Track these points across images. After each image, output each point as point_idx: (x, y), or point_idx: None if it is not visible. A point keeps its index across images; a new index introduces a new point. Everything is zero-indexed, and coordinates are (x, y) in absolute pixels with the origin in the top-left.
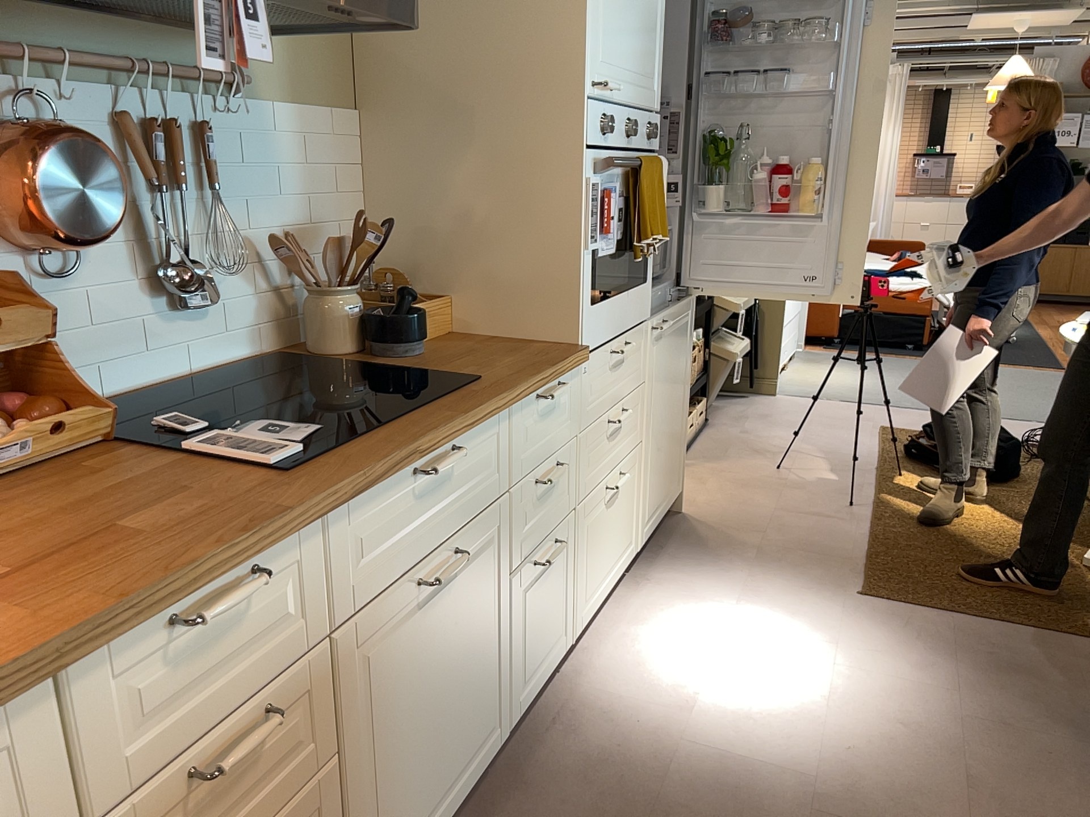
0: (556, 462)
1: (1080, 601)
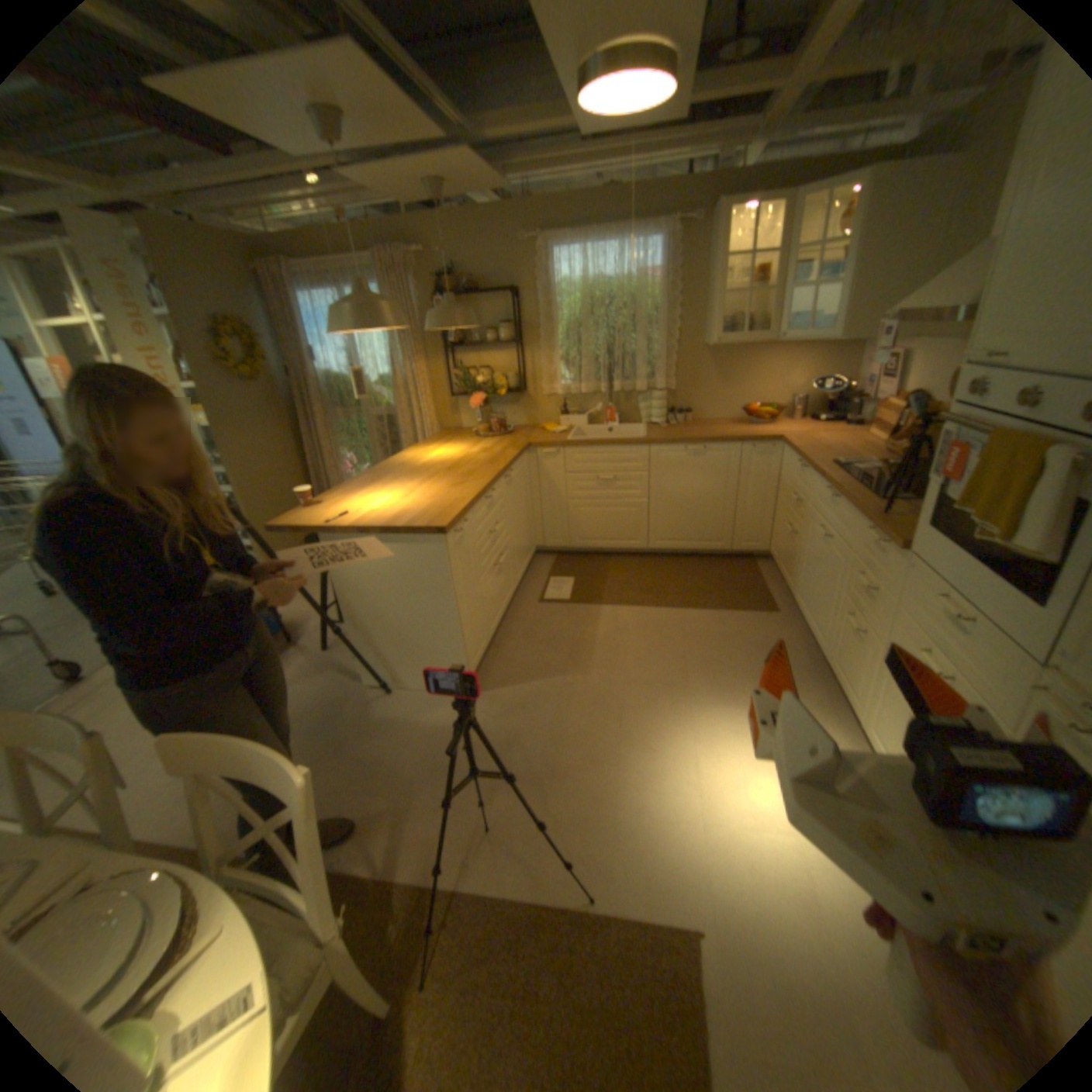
0: (875, 587)
1: (457, 995)
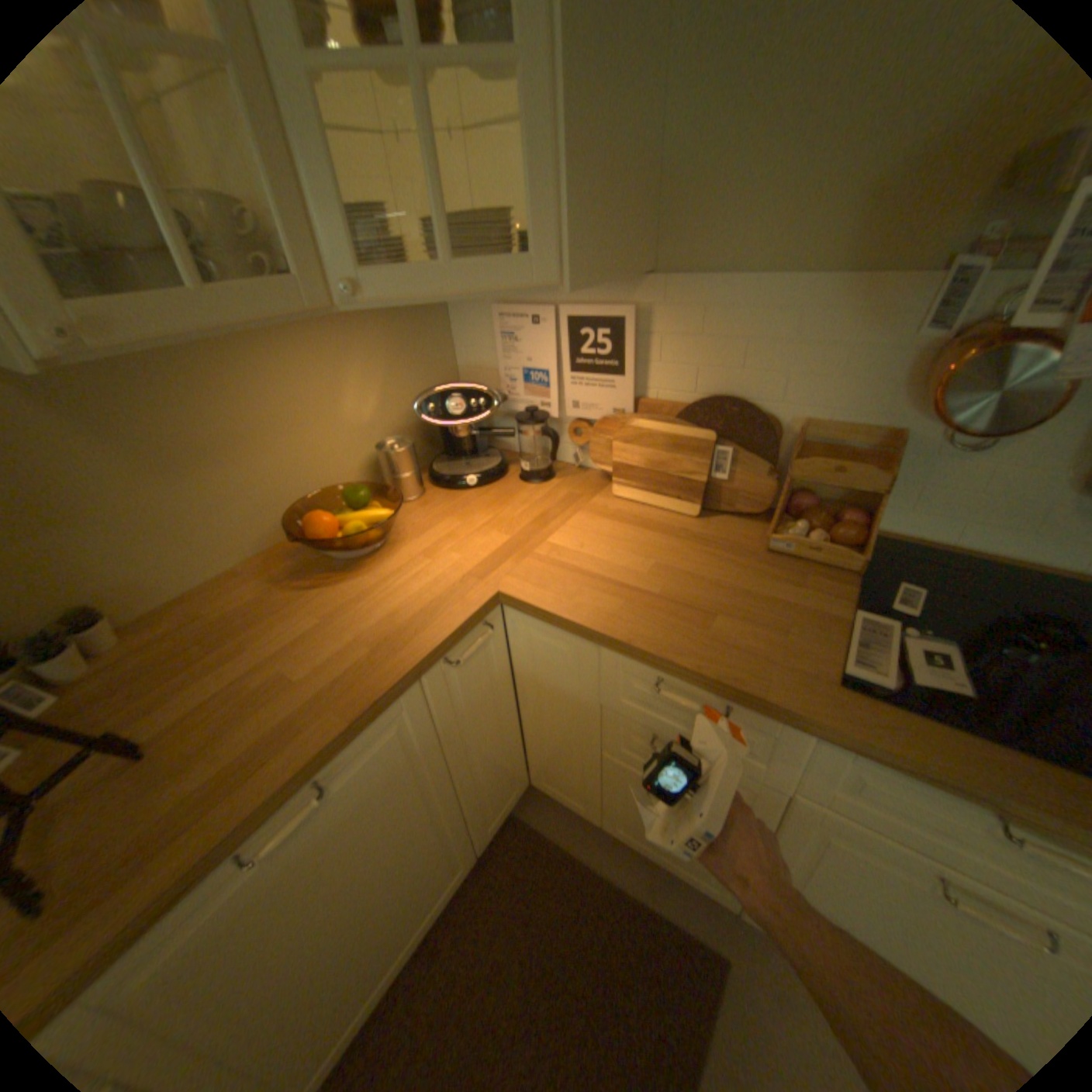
0: None
1: None
